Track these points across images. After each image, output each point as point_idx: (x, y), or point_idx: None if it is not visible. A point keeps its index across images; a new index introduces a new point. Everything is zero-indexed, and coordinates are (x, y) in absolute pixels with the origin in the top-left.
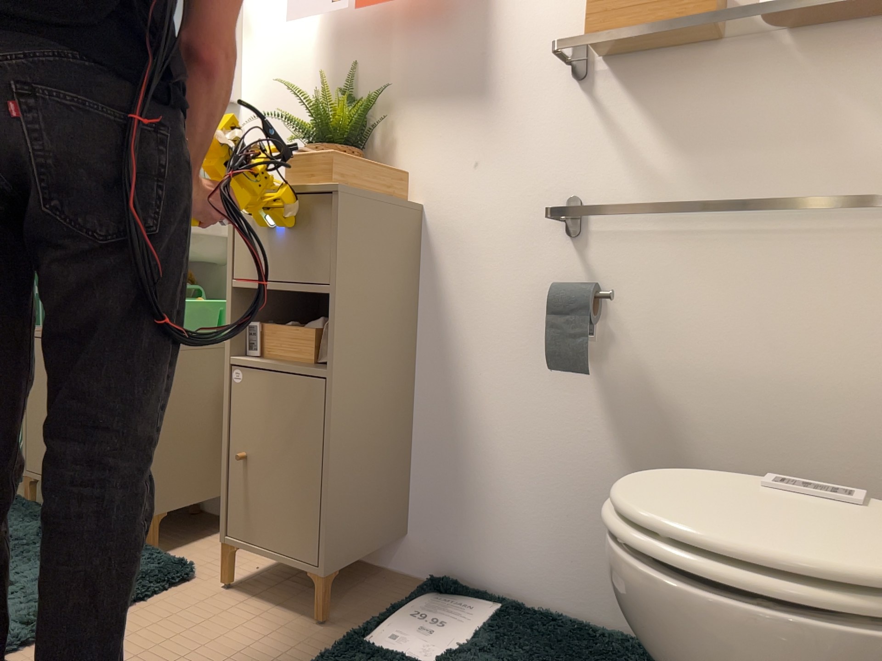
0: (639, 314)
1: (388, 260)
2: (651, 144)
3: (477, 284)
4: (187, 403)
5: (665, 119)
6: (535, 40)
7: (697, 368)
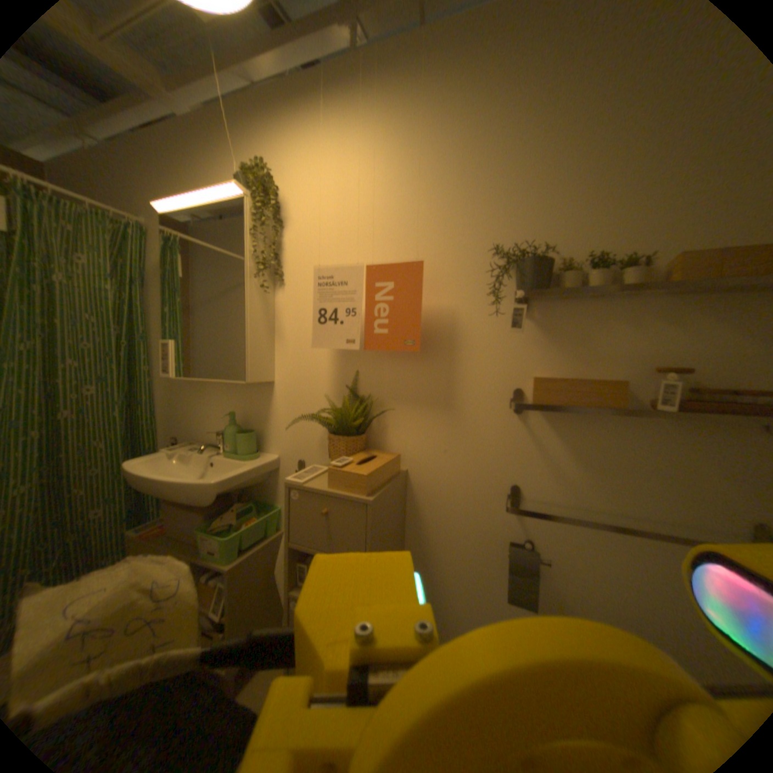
0: (565, 566)
1: (393, 520)
2: (573, 461)
3: (447, 526)
4: (246, 596)
5: (584, 447)
6: (489, 379)
7: (605, 607)
